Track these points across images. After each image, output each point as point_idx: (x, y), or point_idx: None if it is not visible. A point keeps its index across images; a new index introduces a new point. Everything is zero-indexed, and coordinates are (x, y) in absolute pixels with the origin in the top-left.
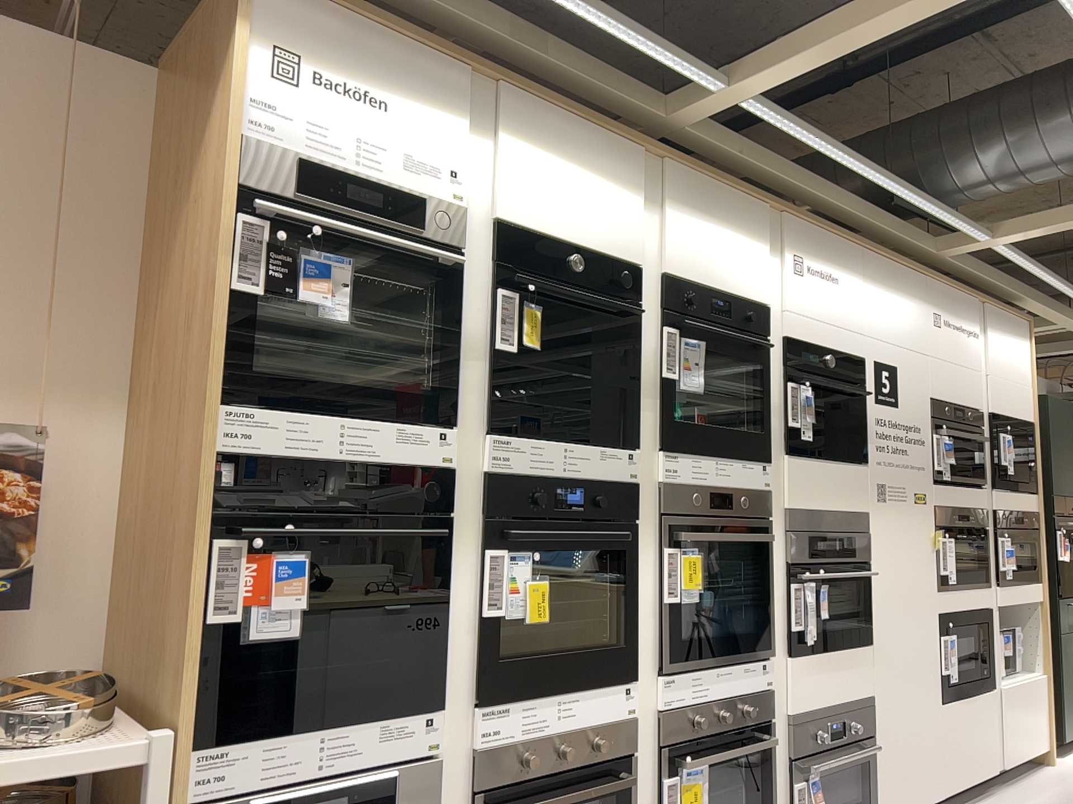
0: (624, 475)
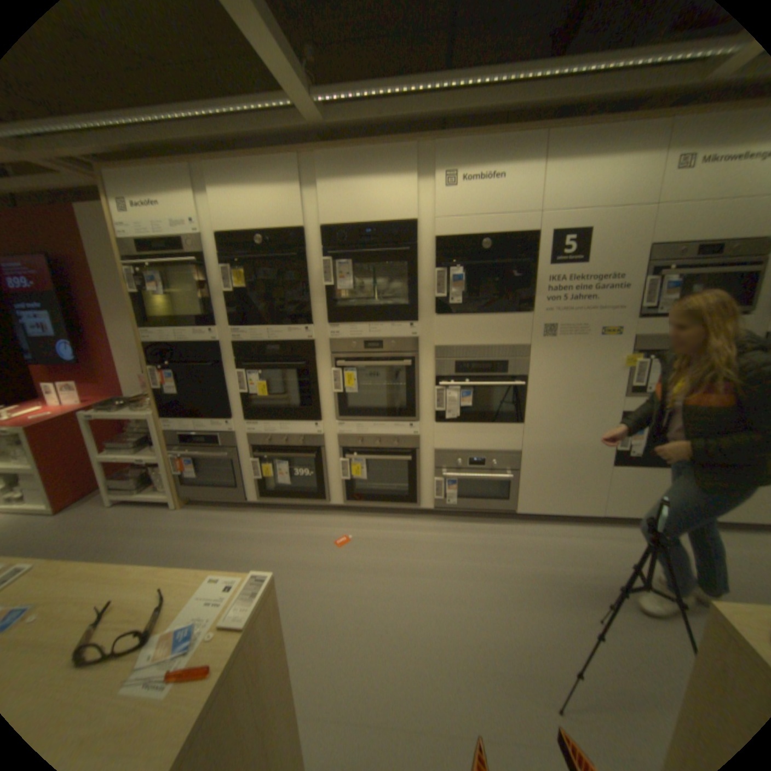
0: (305, 339)
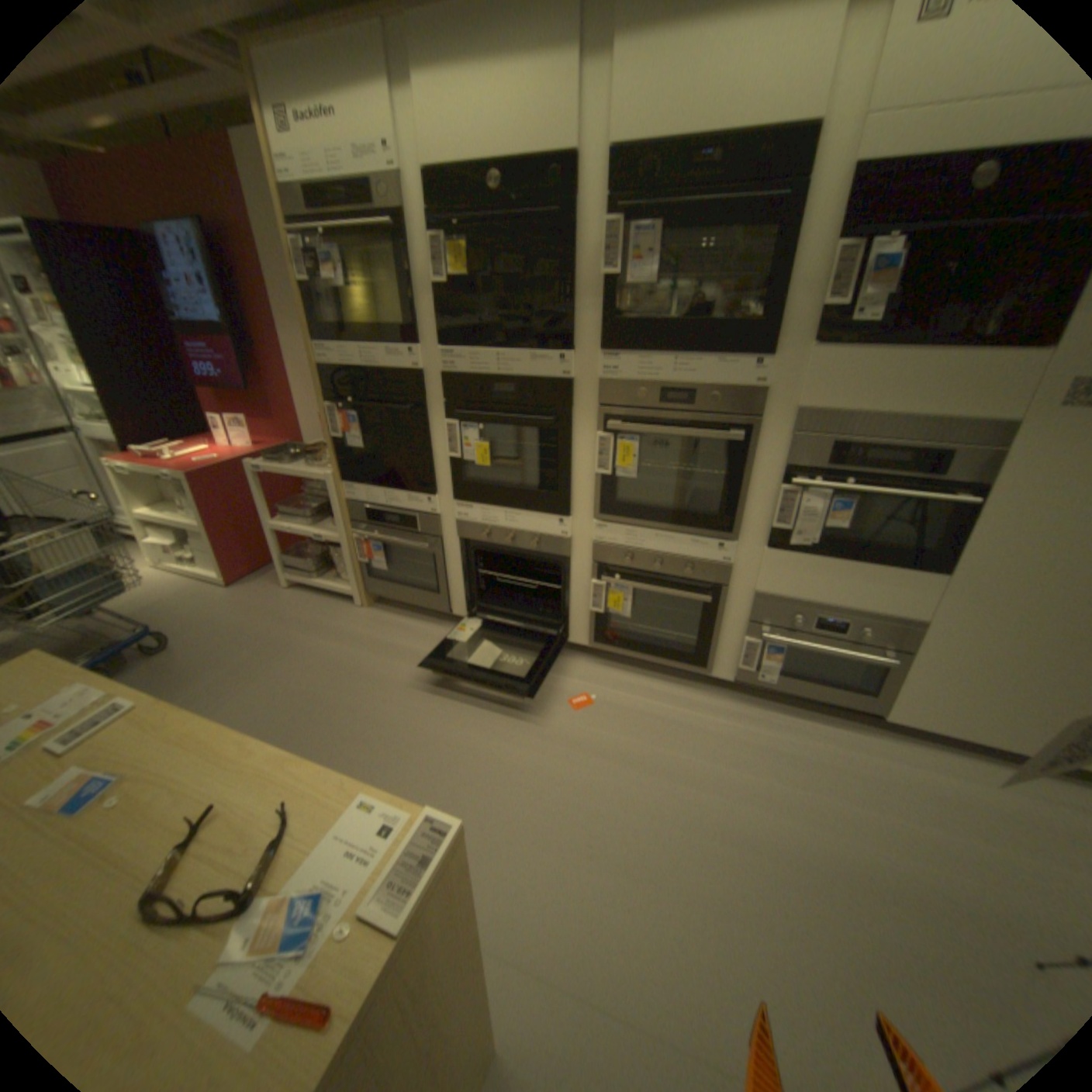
0: (558, 376)
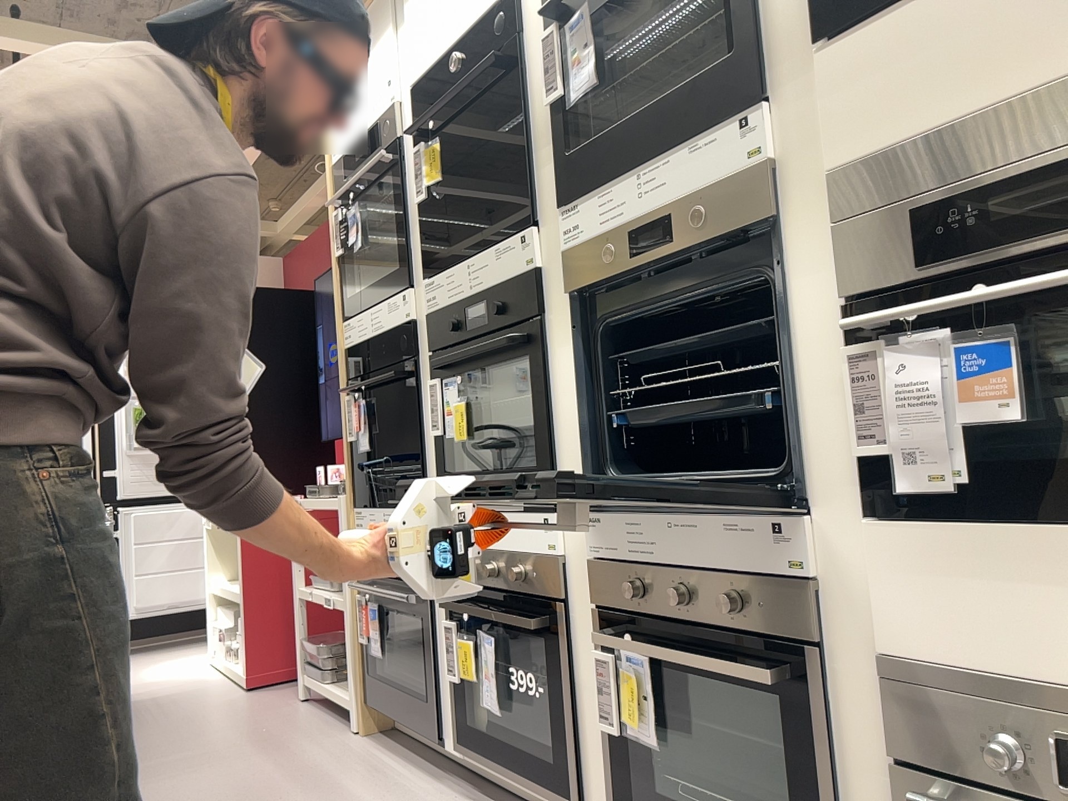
0: (522, 265)
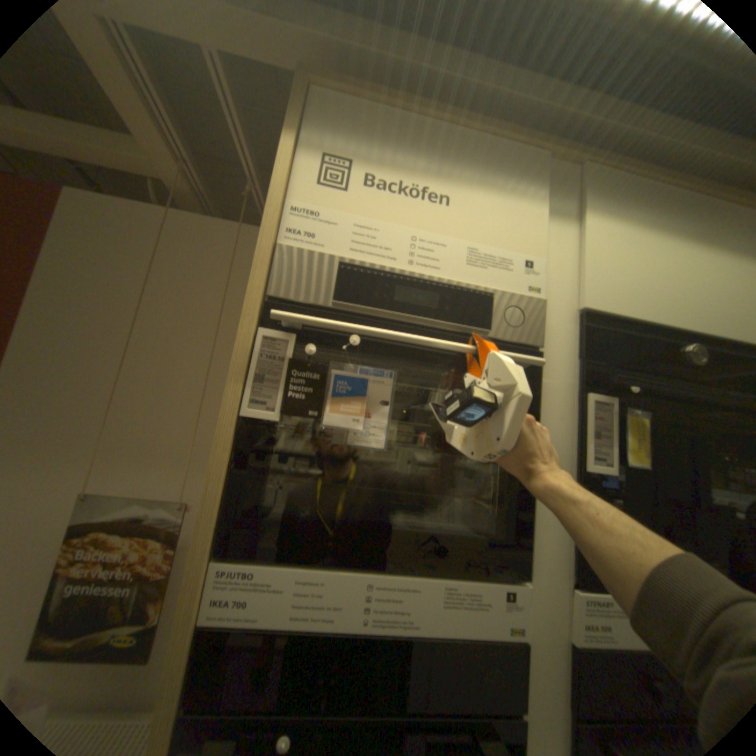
0: None
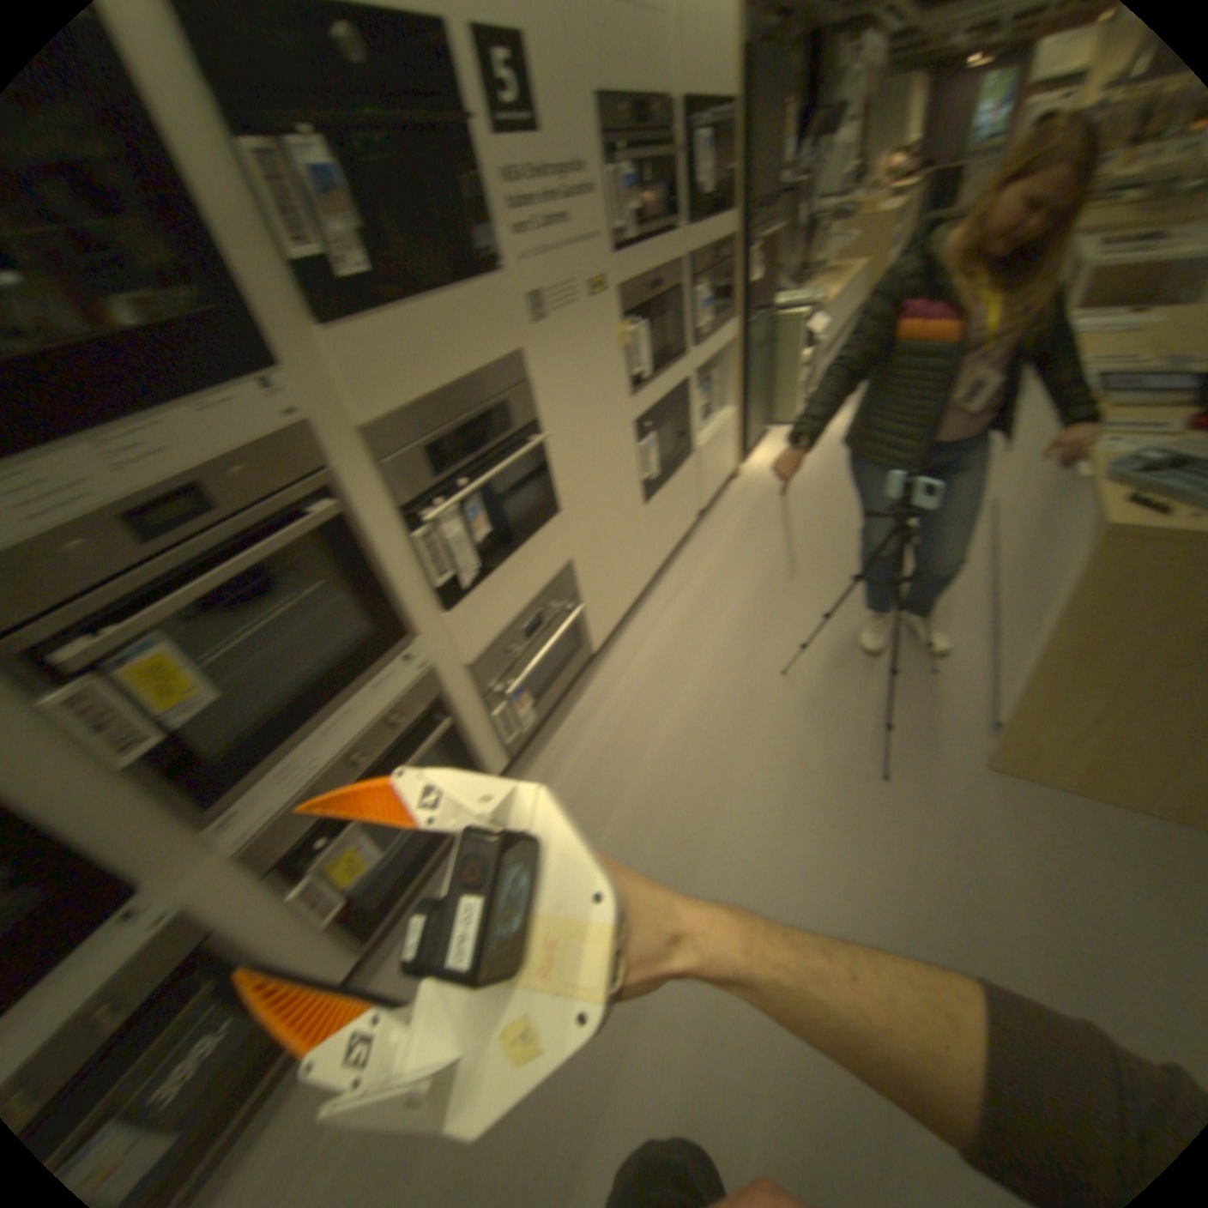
0: None
